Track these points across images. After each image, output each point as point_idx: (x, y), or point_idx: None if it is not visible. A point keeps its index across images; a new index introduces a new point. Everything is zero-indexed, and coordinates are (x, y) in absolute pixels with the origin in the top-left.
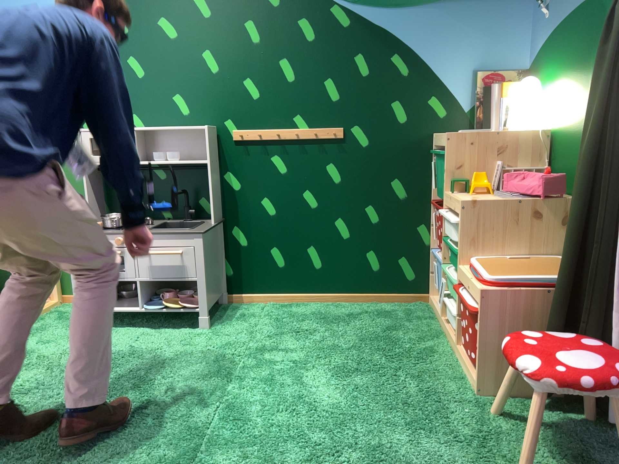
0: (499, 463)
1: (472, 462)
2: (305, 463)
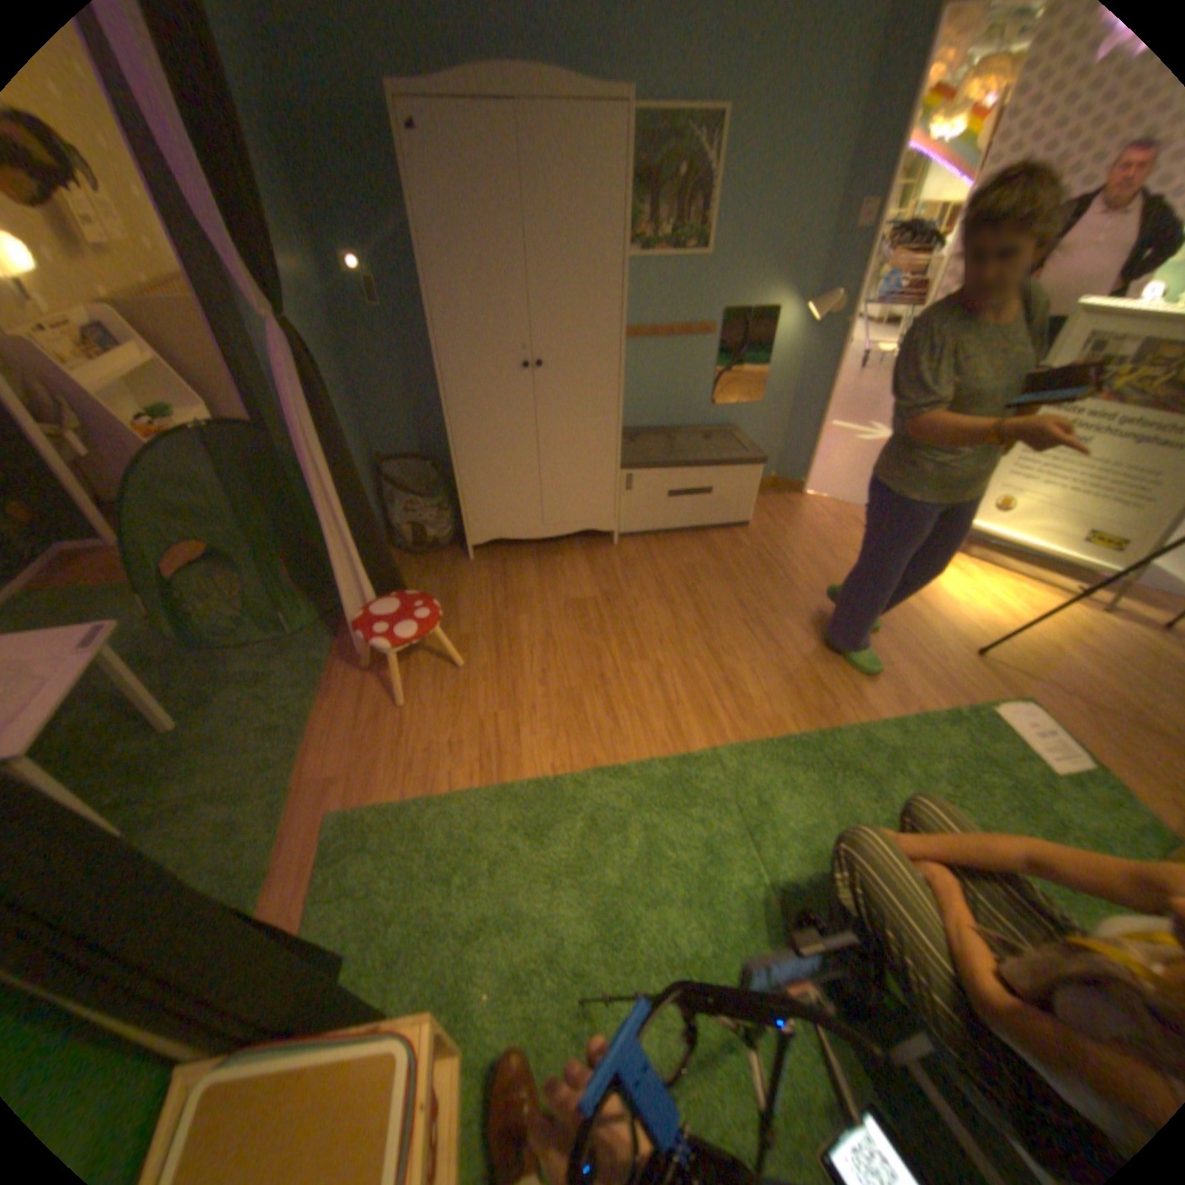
0: (473, 900)
1: (498, 896)
2: (652, 860)
